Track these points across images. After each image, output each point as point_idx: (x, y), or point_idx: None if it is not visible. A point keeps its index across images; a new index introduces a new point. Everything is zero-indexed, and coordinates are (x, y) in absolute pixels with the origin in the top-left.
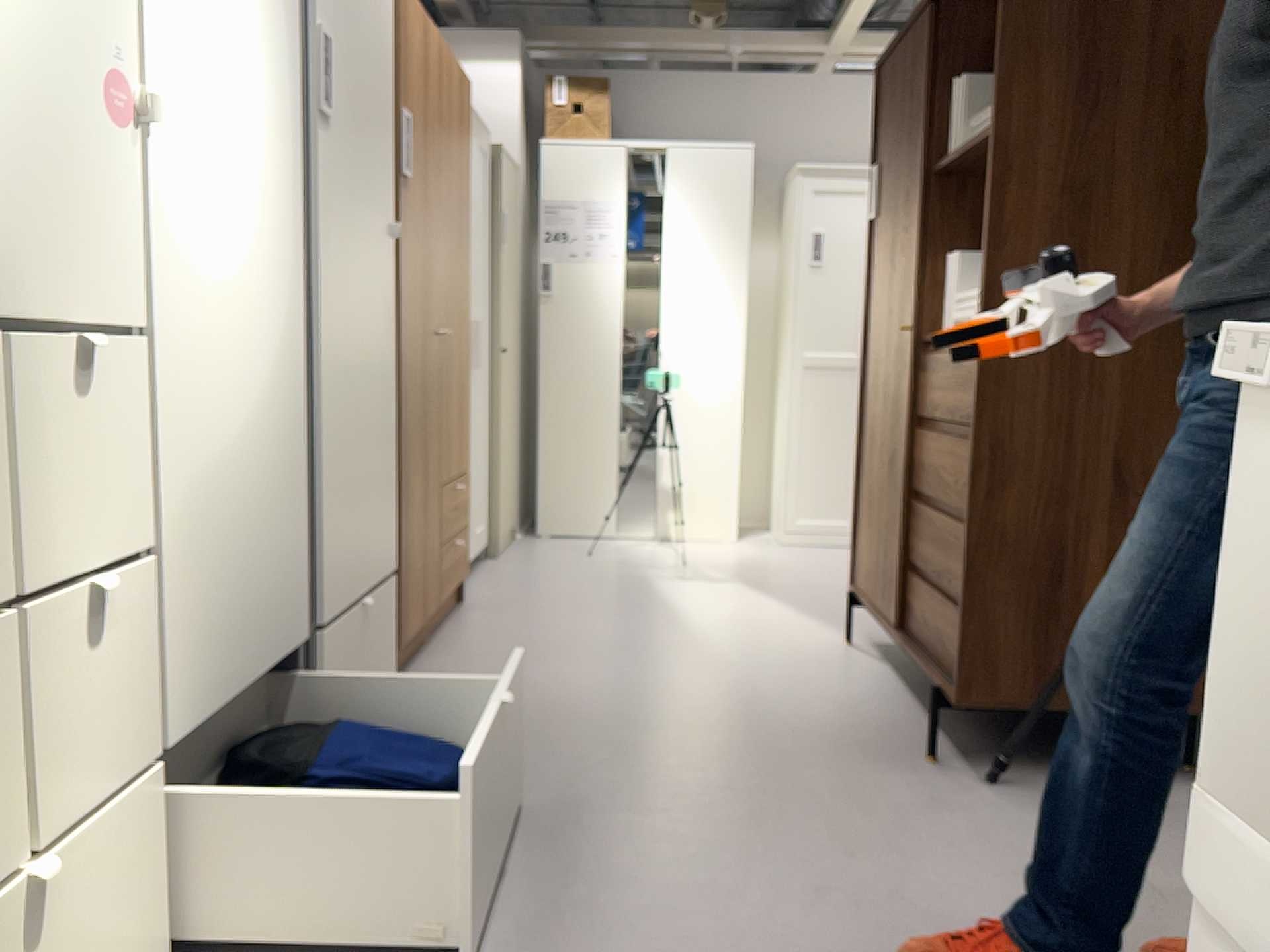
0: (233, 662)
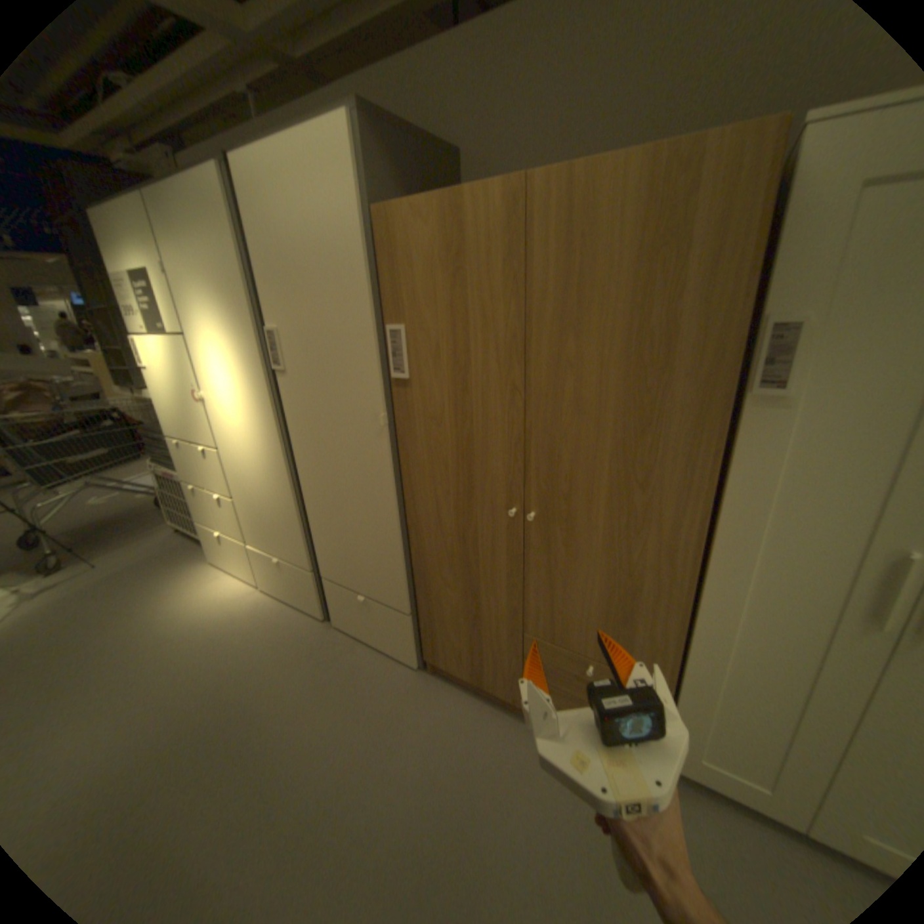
0: (271, 546)
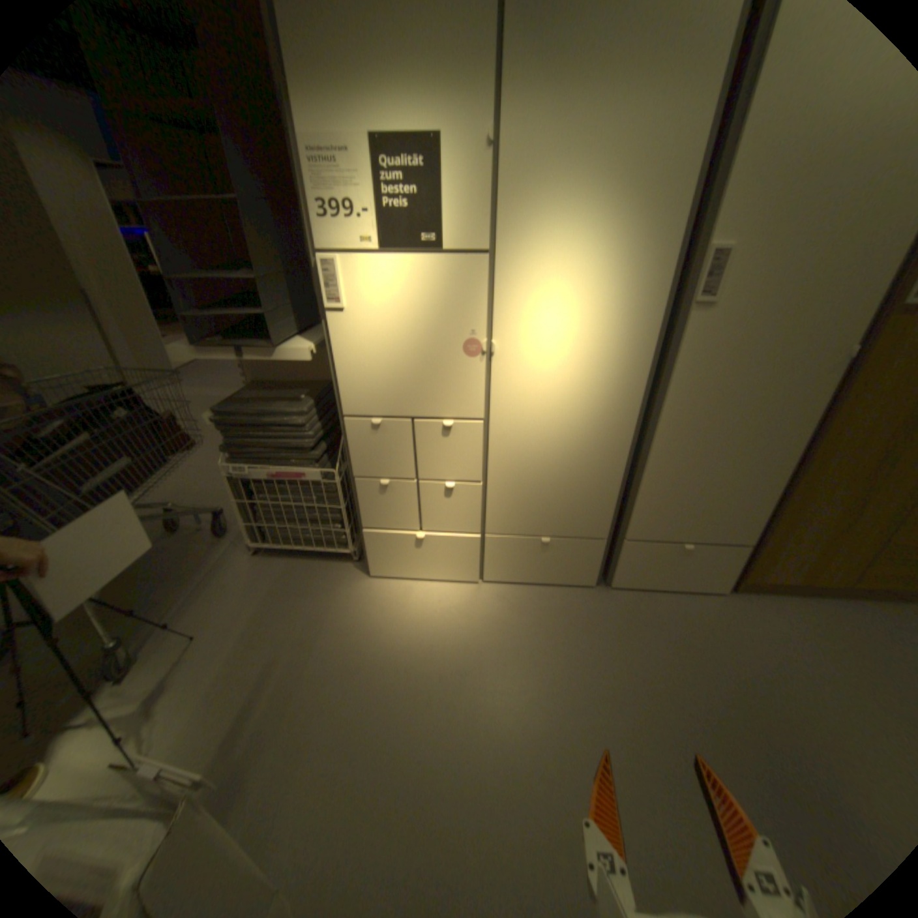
0: (539, 526)
